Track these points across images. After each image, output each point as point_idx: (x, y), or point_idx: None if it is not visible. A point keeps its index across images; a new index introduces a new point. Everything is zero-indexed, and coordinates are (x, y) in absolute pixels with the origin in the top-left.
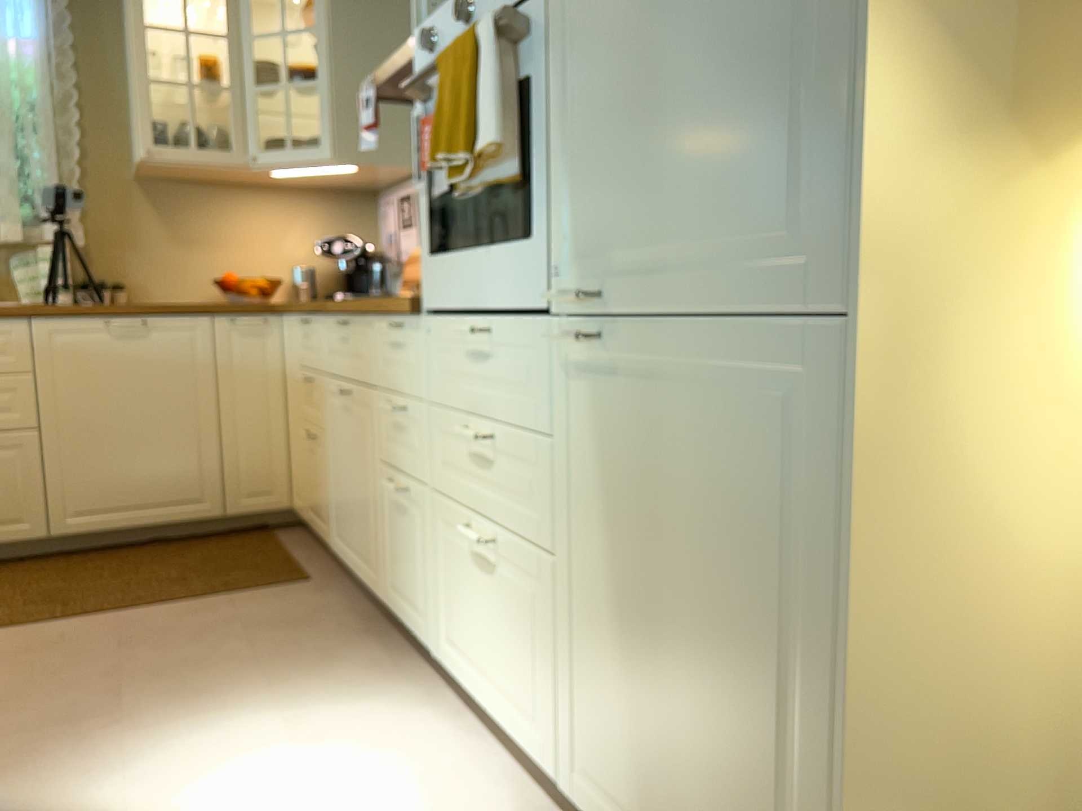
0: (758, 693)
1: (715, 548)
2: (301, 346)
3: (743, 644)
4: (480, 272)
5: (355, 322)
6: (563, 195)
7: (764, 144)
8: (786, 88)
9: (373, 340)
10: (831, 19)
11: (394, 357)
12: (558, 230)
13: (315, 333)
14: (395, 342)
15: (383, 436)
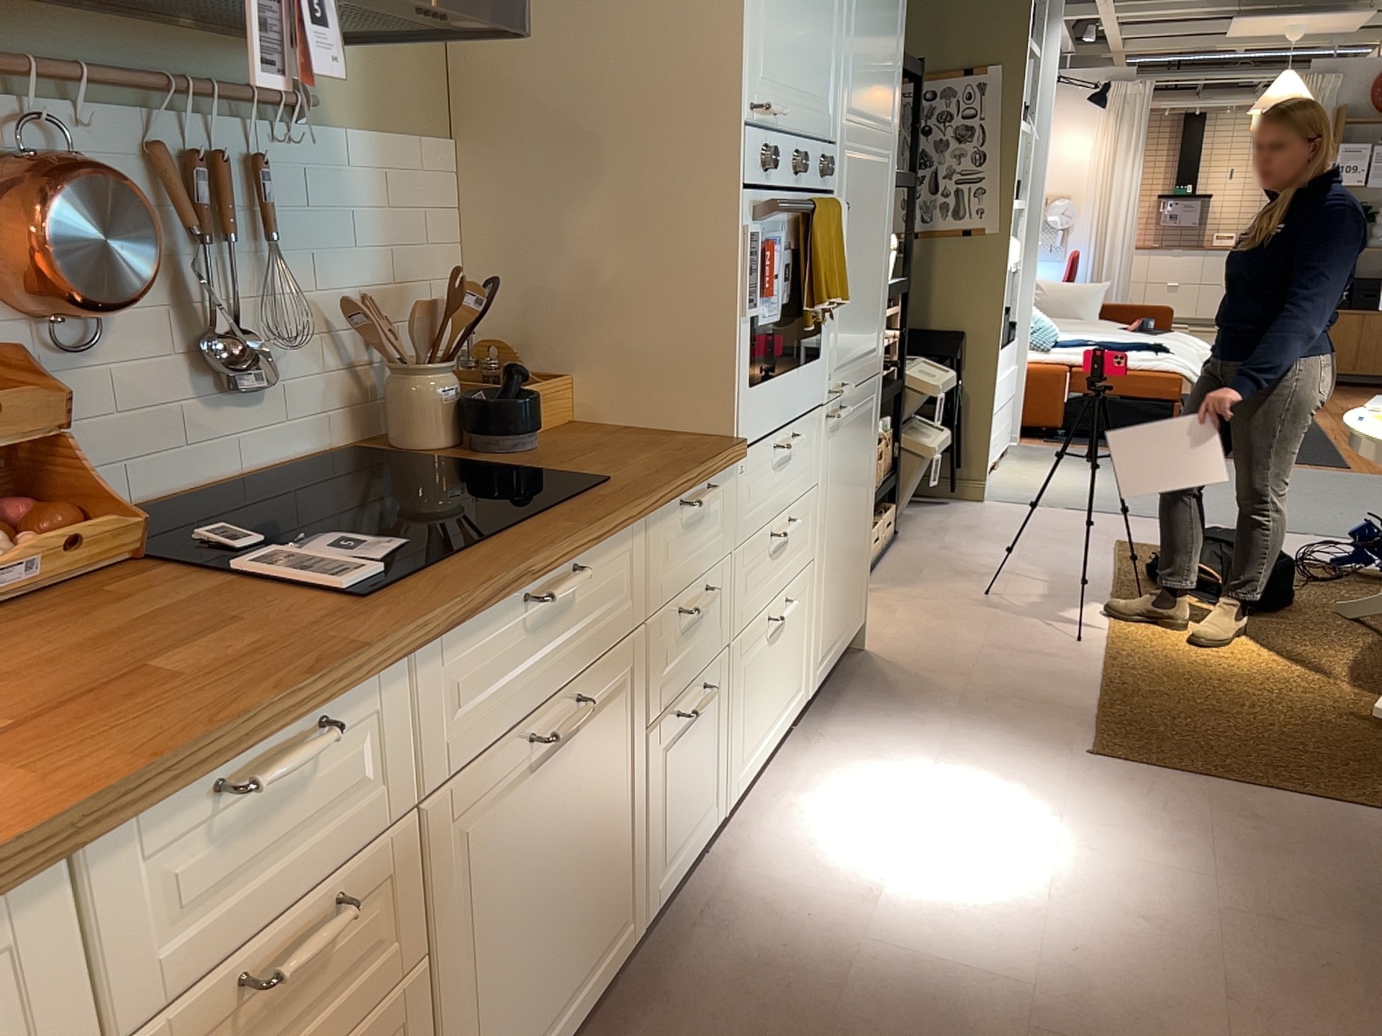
0: (861, 519)
1: (858, 476)
2: (160, 927)
3: (860, 506)
4: (790, 390)
5: (601, 550)
6: (833, 329)
7: (874, 314)
8: (878, 295)
9: (645, 549)
10: (883, 276)
11: (689, 540)
12: (828, 351)
13: (353, 739)
14: (689, 518)
15: (657, 678)
